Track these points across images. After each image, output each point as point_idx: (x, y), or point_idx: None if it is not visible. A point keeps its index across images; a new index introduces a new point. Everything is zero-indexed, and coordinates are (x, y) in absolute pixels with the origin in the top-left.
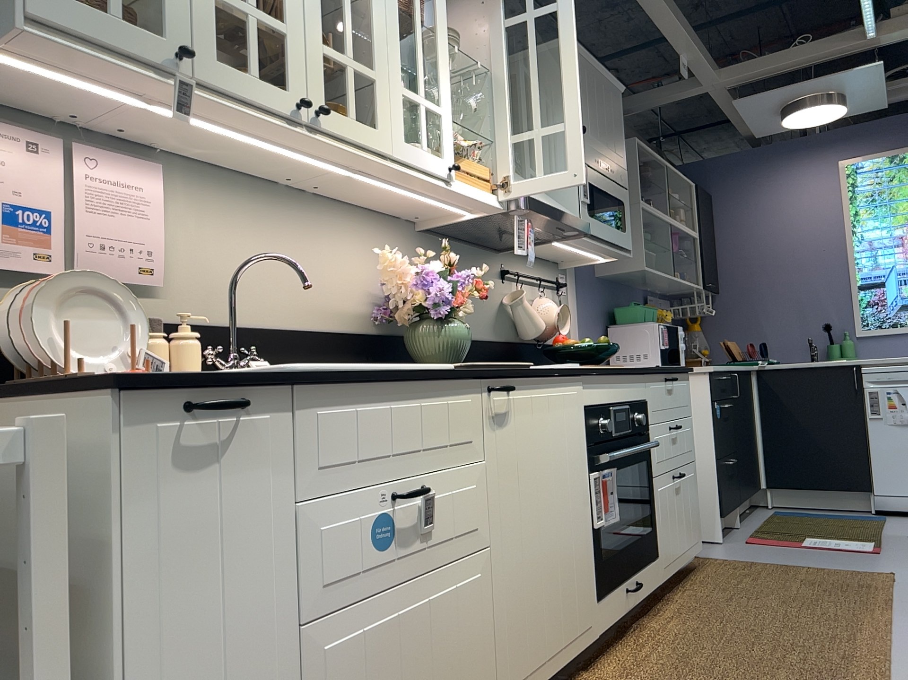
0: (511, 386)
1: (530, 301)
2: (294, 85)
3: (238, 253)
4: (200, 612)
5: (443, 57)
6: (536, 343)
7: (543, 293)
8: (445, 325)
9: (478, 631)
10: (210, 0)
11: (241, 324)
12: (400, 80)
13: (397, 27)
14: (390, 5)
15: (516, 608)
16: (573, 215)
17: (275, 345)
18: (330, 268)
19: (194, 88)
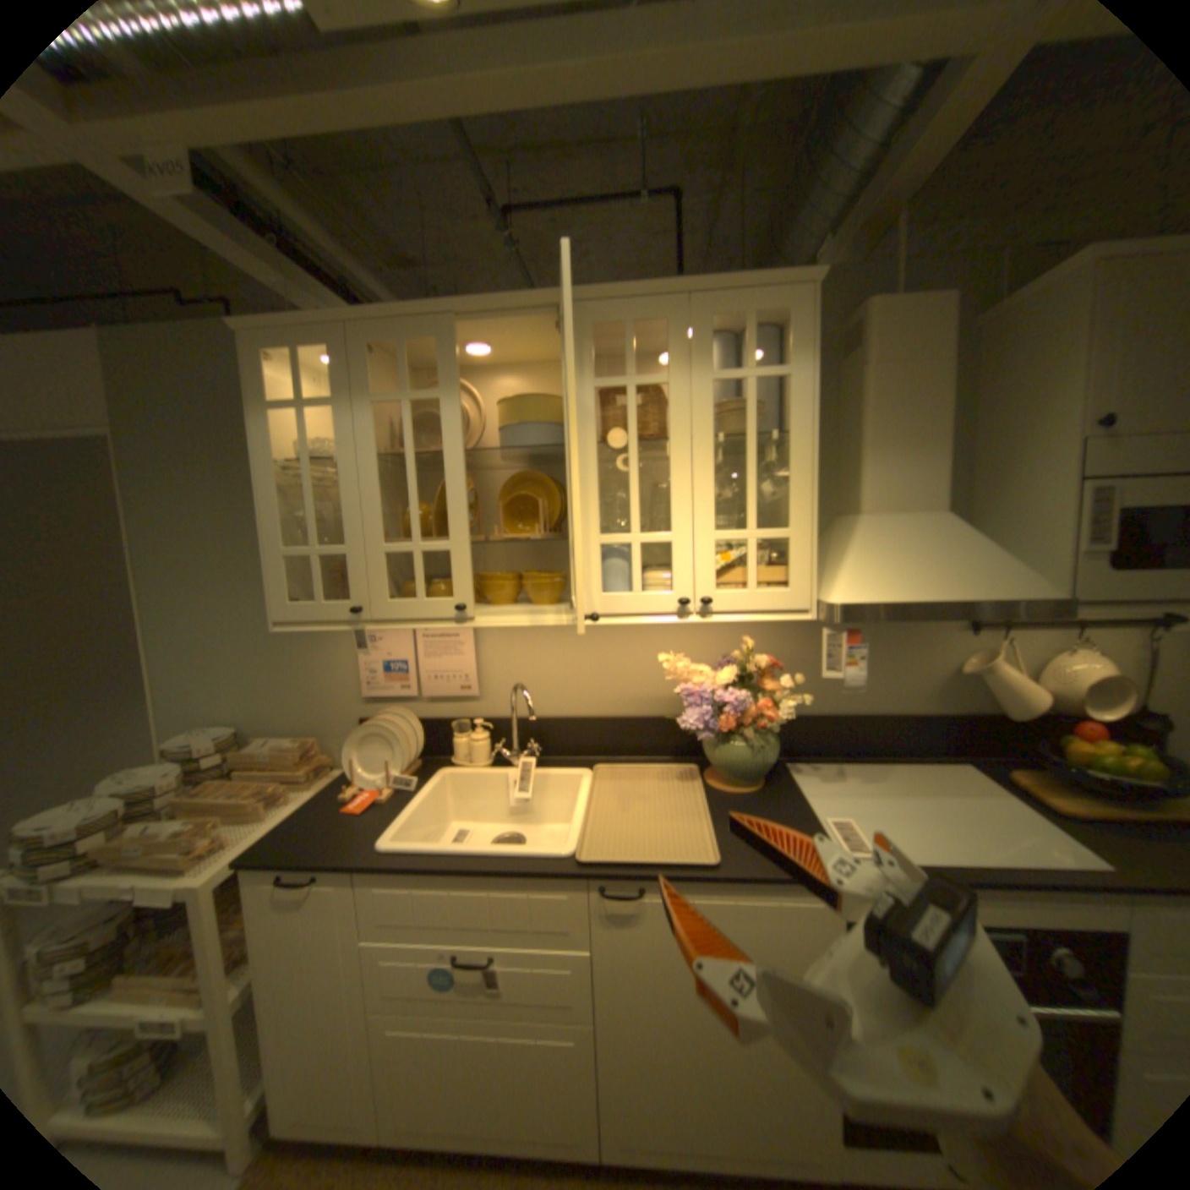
0: (646, 888)
1: (1013, 668)
2: (459, 591)
3: (542, 661)
4: (297, 983)
5: (678, 468)
6: (1055, 715)
7: (1096, 637)
8: (726, 742)
9: (568, 1086)
10: (381, 557)
11: (545, 715)
12: (595, 531)
13: (592, 472)
14: (581, 453)
15: (638, 1091)
16: (1017, 592)
17: (574, 730)
18: (640, 660)
19: (377, 624)
